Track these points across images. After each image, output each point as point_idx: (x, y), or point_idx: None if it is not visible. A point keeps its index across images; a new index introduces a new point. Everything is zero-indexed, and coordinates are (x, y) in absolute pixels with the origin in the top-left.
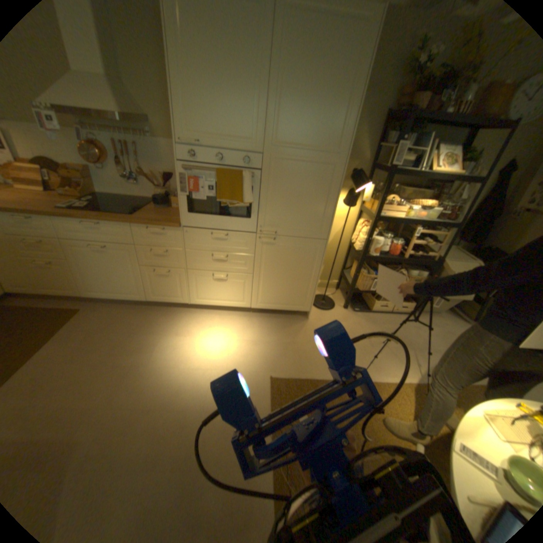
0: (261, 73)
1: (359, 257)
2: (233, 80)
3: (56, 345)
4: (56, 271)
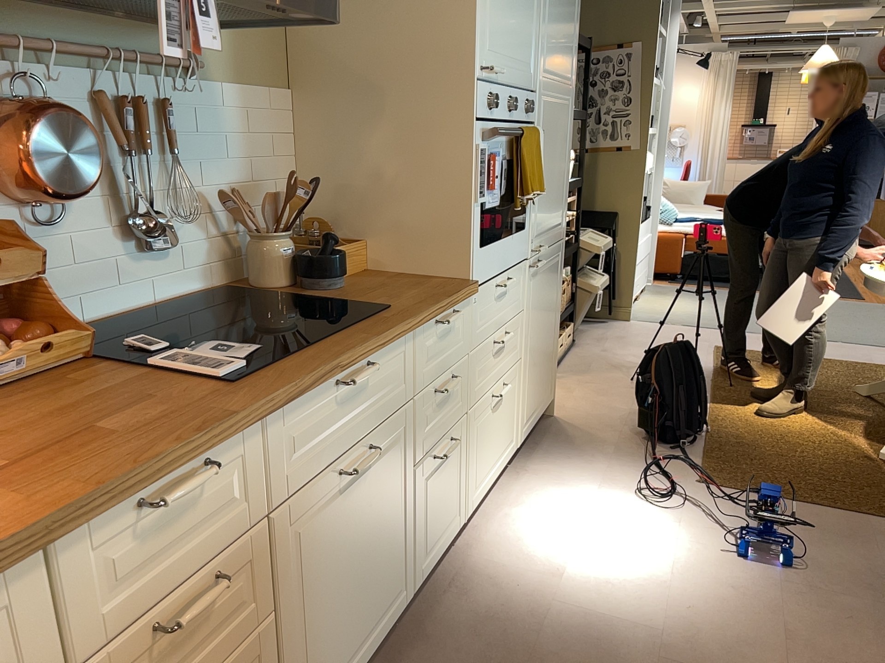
0: None
1: None
2: None
3: None
4: None
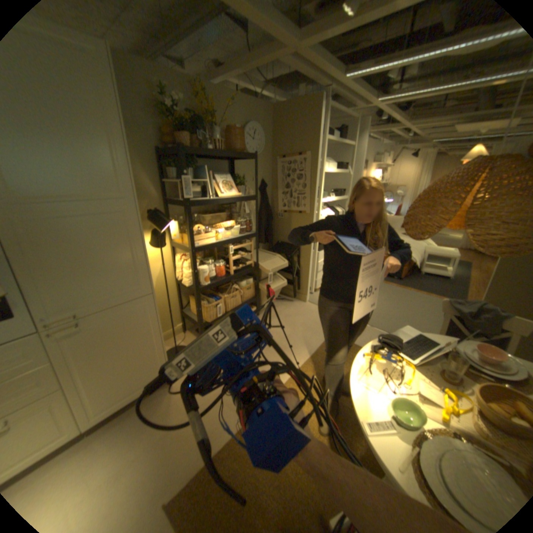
0: None
1: (194, 292)
2: None
3: None
4: None
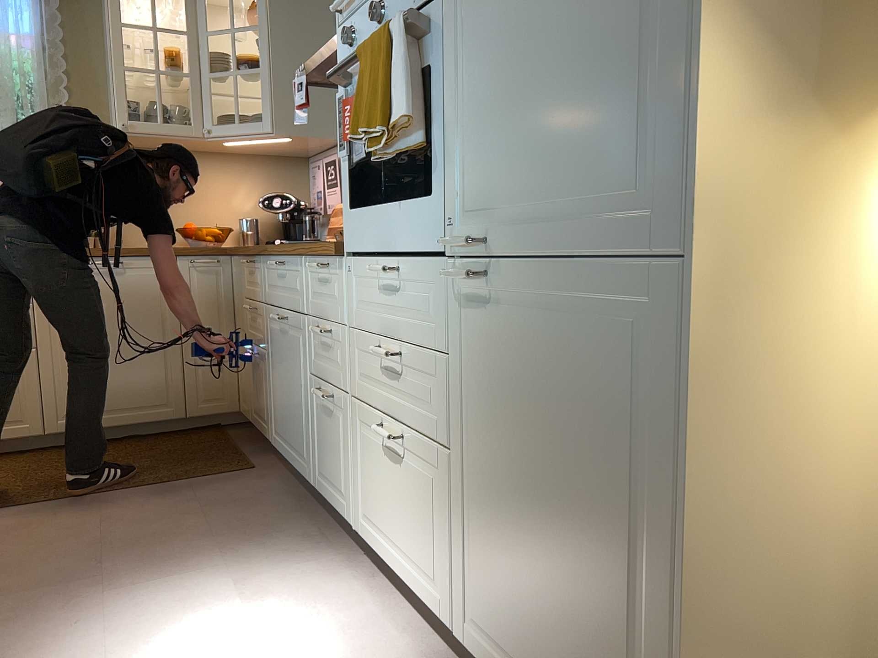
0: None
1: None
2: None
3: (146, 496)
4: (261, 375)
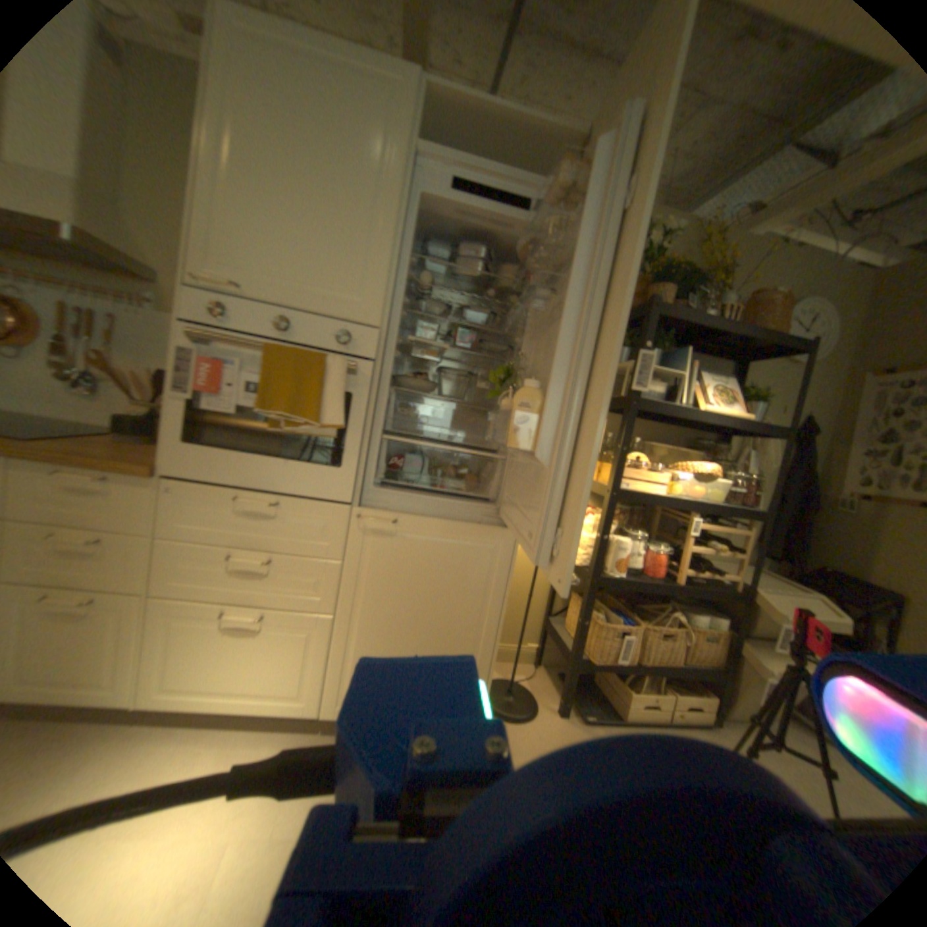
0: (389, 187)
1: (587, 583)
2: (330, 188)
3: None
4: None
